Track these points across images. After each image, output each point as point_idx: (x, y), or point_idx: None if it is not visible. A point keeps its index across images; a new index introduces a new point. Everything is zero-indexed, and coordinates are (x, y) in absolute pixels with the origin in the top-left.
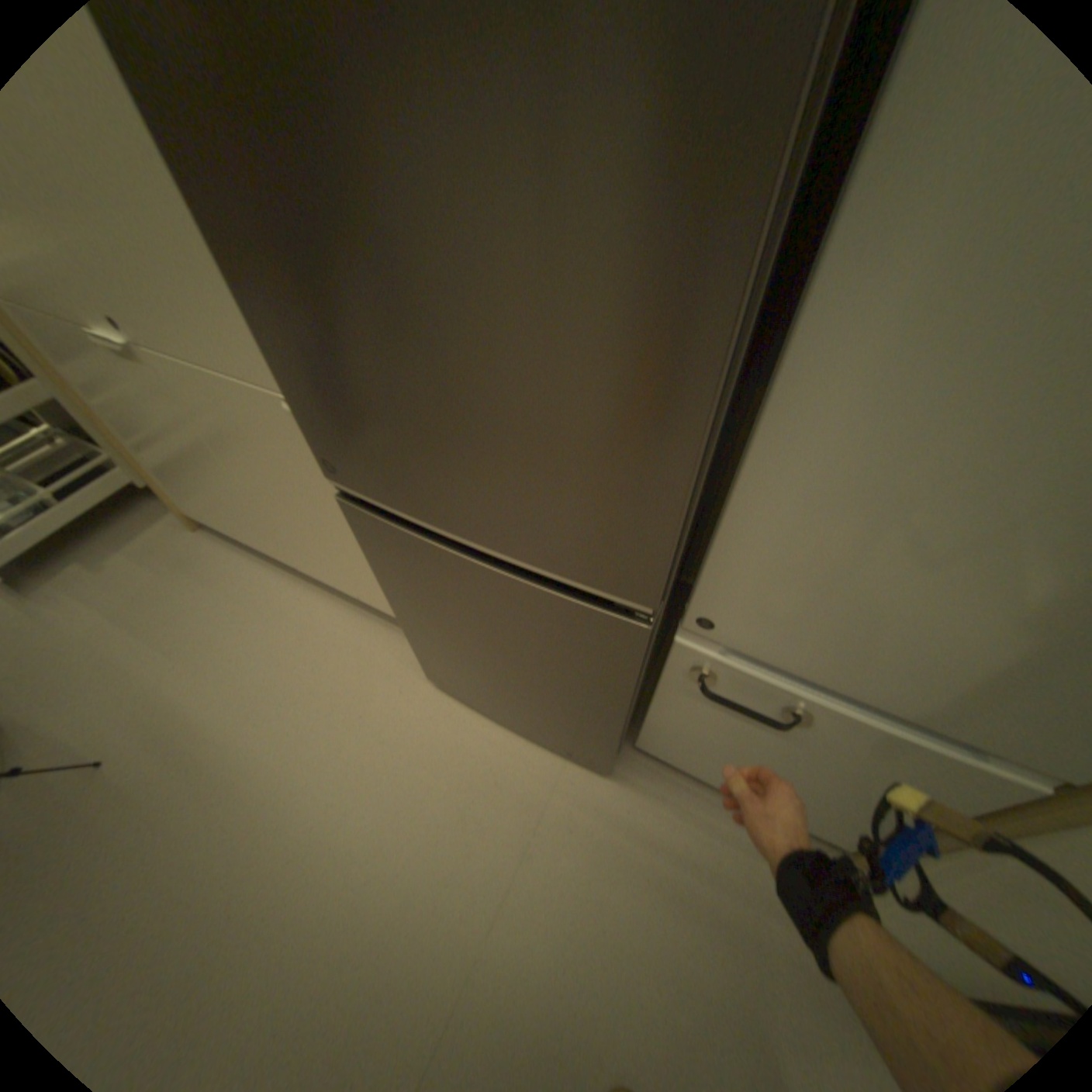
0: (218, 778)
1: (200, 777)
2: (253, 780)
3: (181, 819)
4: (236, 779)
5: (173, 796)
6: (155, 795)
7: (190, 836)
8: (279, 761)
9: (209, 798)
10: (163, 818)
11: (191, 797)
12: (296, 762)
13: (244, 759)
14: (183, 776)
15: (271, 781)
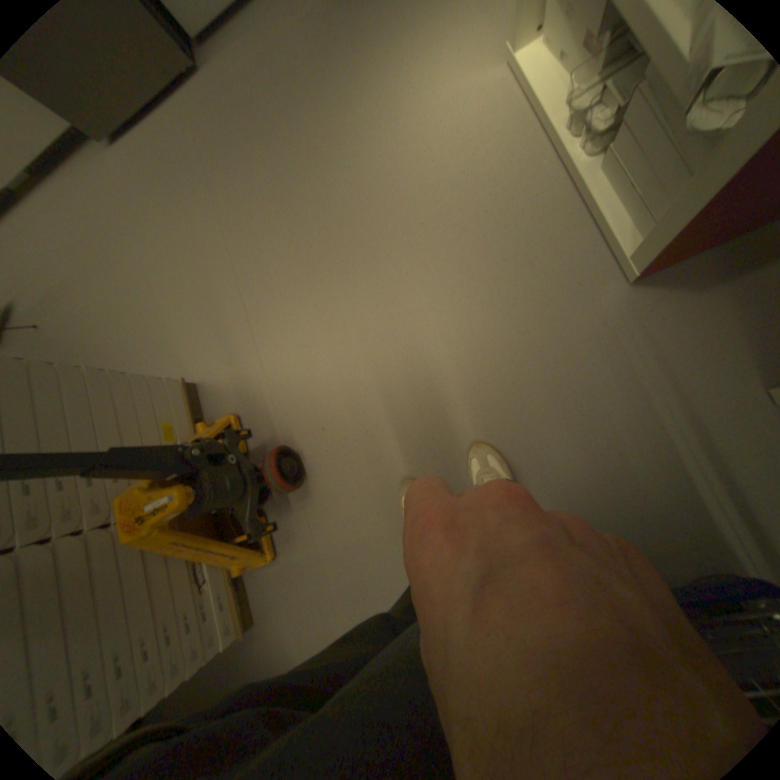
0: (78, 271)
1: (72, 280)
2: (89, 255)
3: (81, 292)
4: (83, 263)
5: (72, 294)
6: (66, 302)
7: (89, 290)
8: (89, 240)
9: (82, 278)
10: (76, 301)
11: (77, 286)
12: (95, 232)
13: (79, 257)
14: (67, 288)
15: (94, 246)
